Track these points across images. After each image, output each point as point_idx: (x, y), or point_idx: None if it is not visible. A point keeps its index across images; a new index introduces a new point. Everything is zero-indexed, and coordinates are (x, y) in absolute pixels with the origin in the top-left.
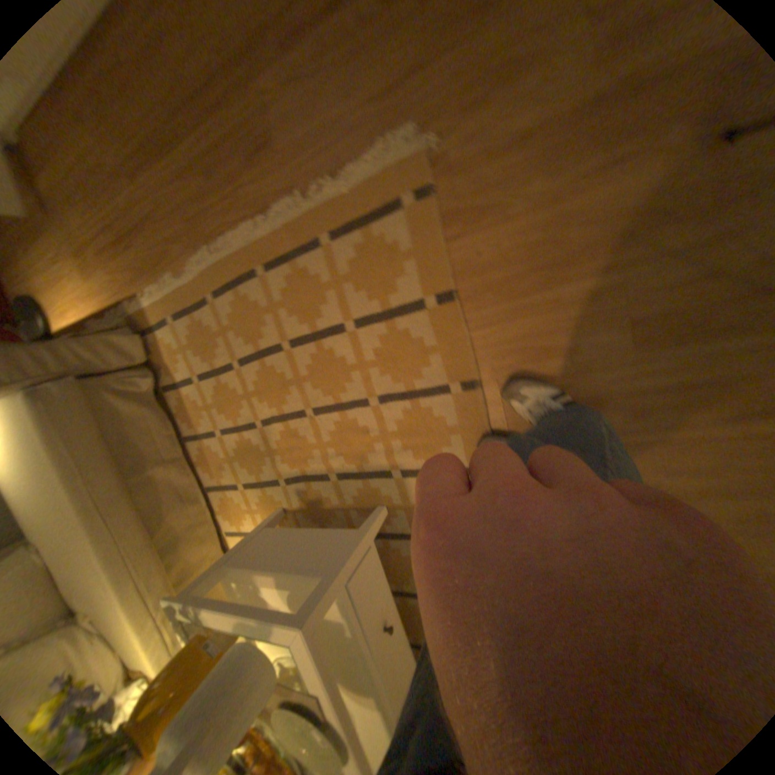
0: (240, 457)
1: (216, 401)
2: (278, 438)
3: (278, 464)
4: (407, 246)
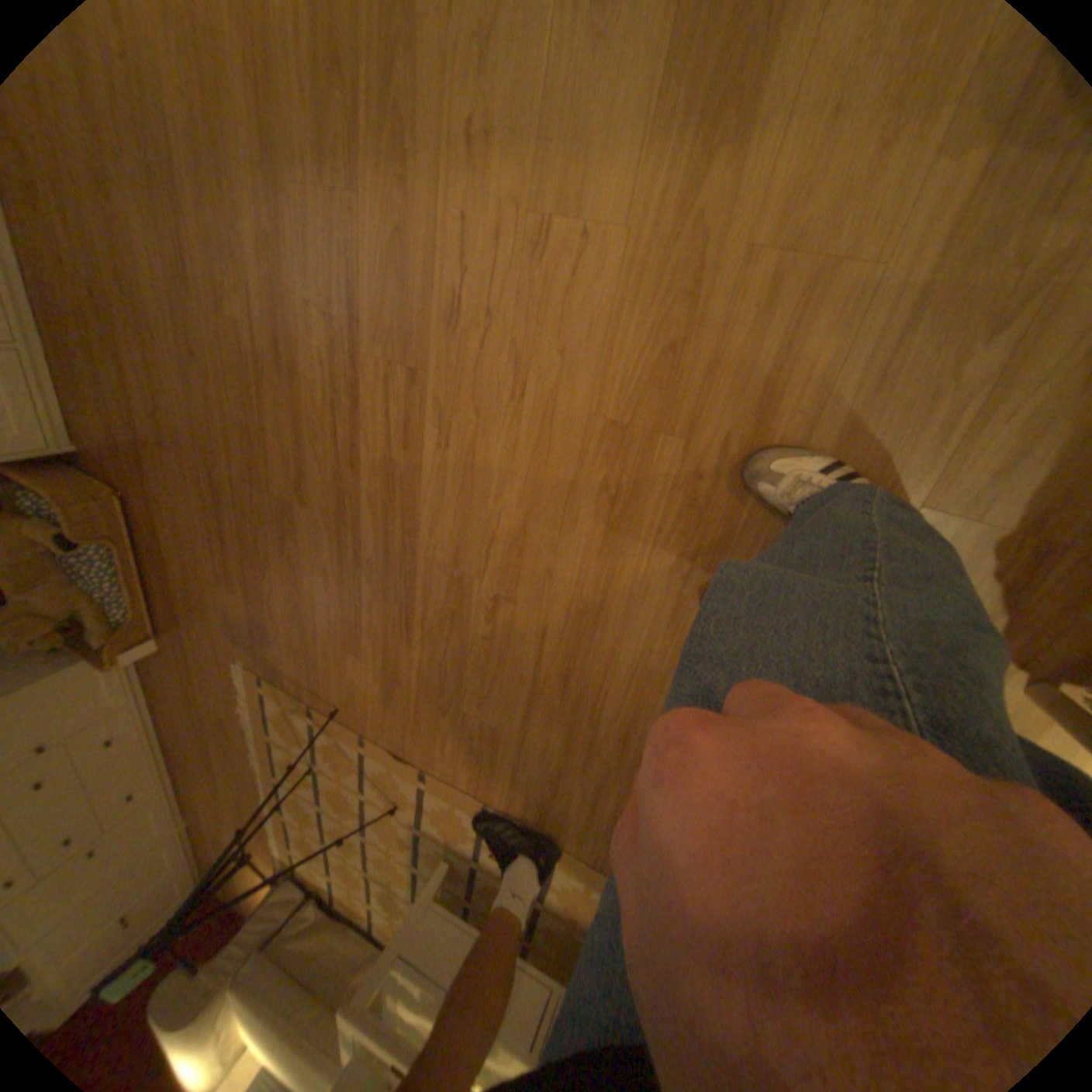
0: (383, 911)
1: (338, 882)
2: (372, 873)
3: (391, 893)
4: (273, 707)
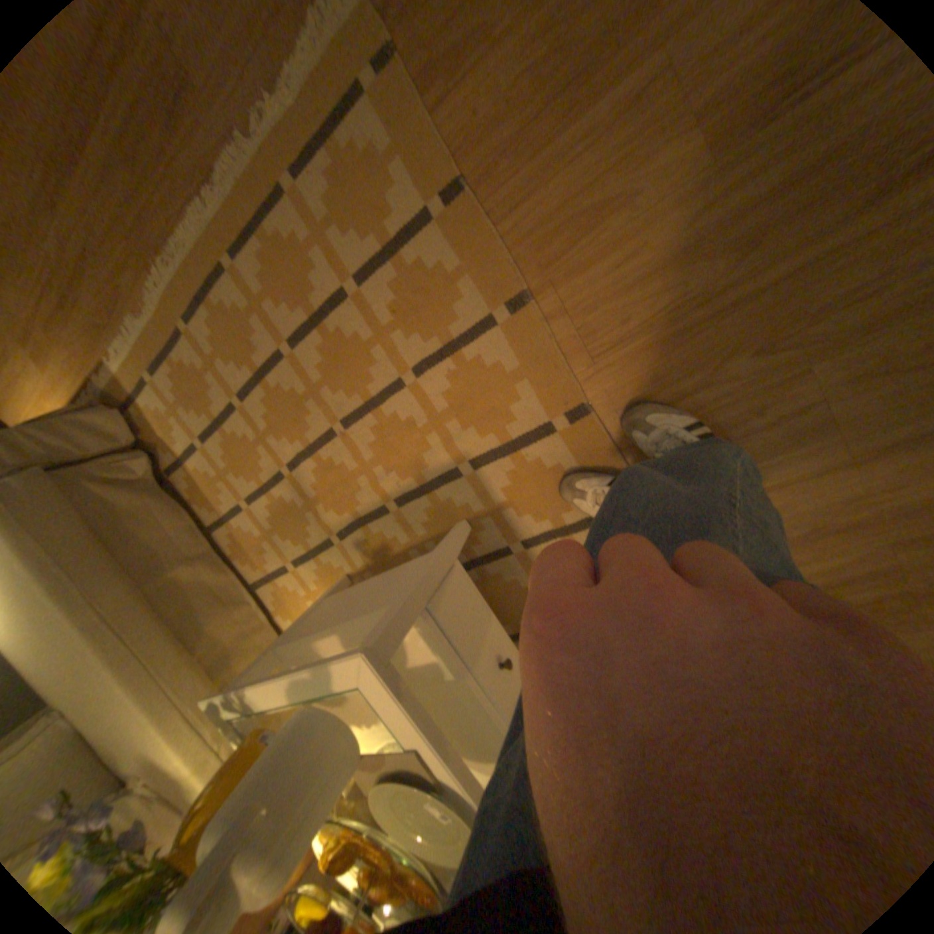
0: (277, 525)
1: (228, 461)
2: (312, 480)
3: (322, 514)
4: (385, 141)
